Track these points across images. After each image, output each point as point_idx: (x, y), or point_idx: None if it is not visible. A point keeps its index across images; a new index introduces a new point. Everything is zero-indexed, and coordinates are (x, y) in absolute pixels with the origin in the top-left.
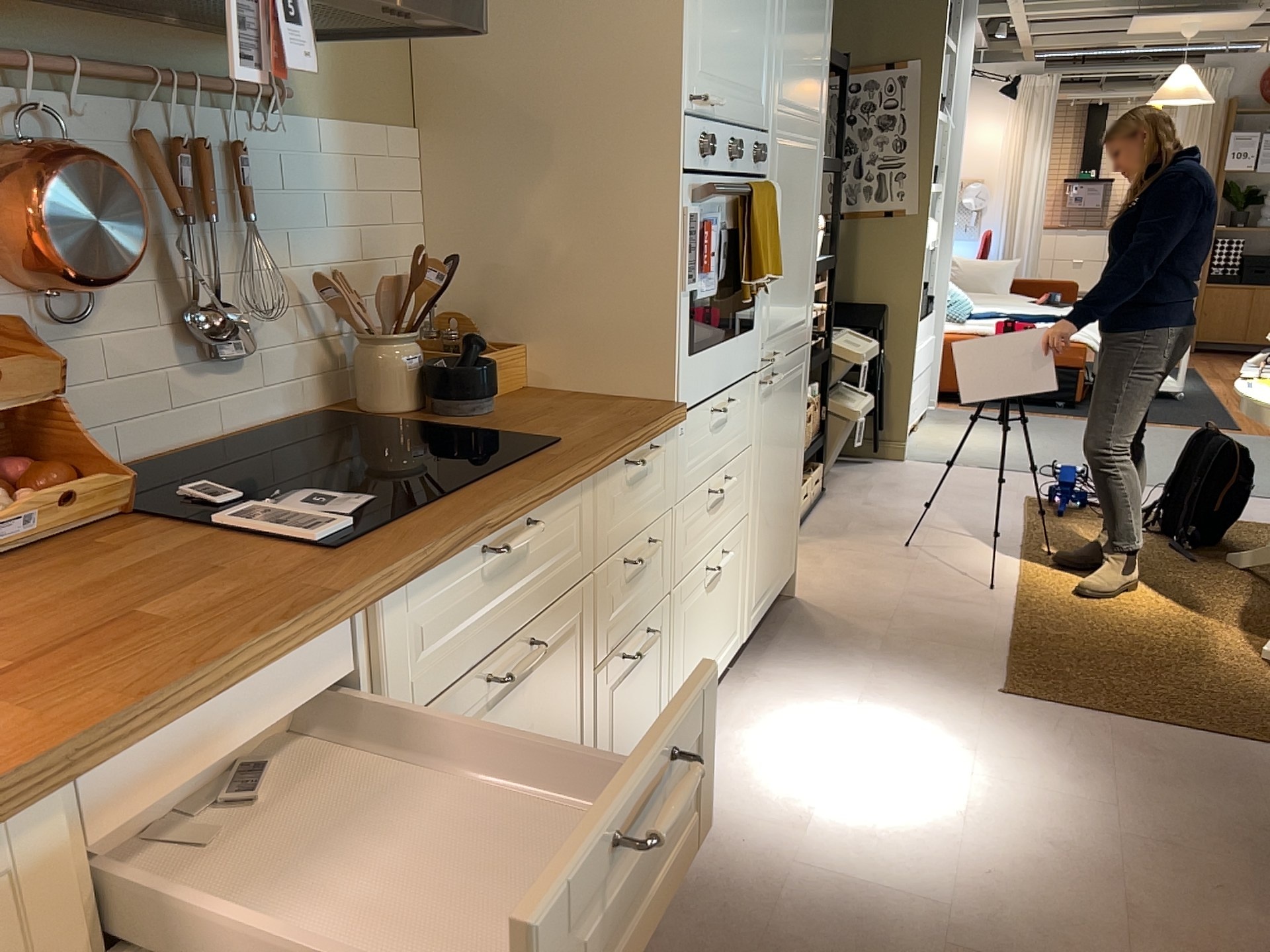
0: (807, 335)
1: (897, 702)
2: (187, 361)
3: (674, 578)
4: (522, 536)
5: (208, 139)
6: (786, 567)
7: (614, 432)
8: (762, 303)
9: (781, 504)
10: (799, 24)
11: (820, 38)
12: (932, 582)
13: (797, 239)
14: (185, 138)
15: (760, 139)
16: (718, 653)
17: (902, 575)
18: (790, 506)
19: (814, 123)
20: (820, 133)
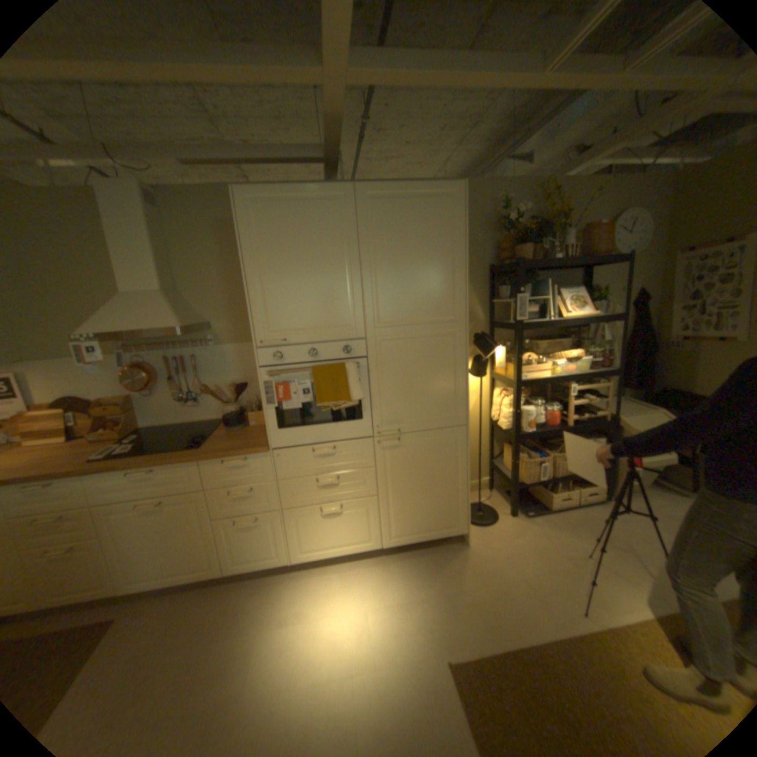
0: (457, 422)
1: (401, 622)
2: (181, 405)
3: (282, 506)
4: (137, 475)
5: (185, 356)
6: (448, 529)
7: (215, 451)
8: (371, 409)
9: (428, 498)
10: (398, 285)
11: (439, 282)
12: (554, 587)
13: (423, 379)
14: (176, 356)
15: (350, 343)
16: (345, 545)
17: (546, 572)
18: (447, 501)
19: (442, 322)
20: (455, 325)
